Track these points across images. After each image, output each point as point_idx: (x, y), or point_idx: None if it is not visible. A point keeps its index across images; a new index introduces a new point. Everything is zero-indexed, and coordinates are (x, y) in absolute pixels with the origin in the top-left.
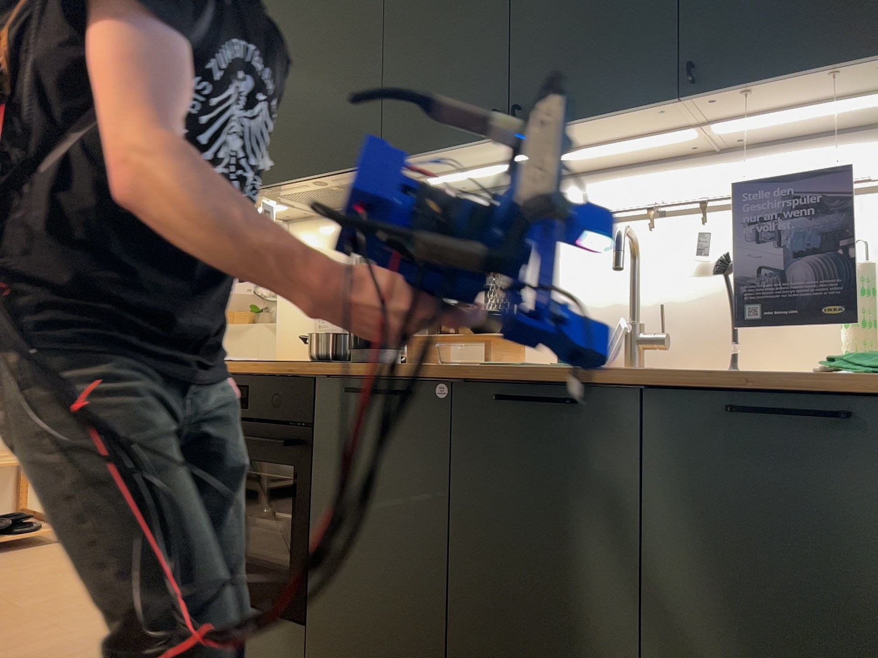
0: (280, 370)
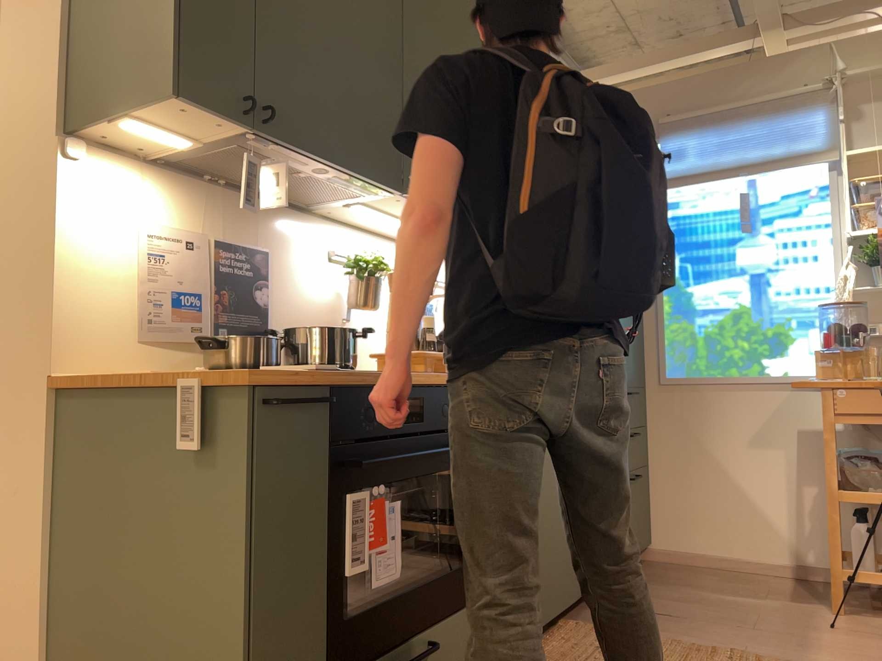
0: (441, 381)
